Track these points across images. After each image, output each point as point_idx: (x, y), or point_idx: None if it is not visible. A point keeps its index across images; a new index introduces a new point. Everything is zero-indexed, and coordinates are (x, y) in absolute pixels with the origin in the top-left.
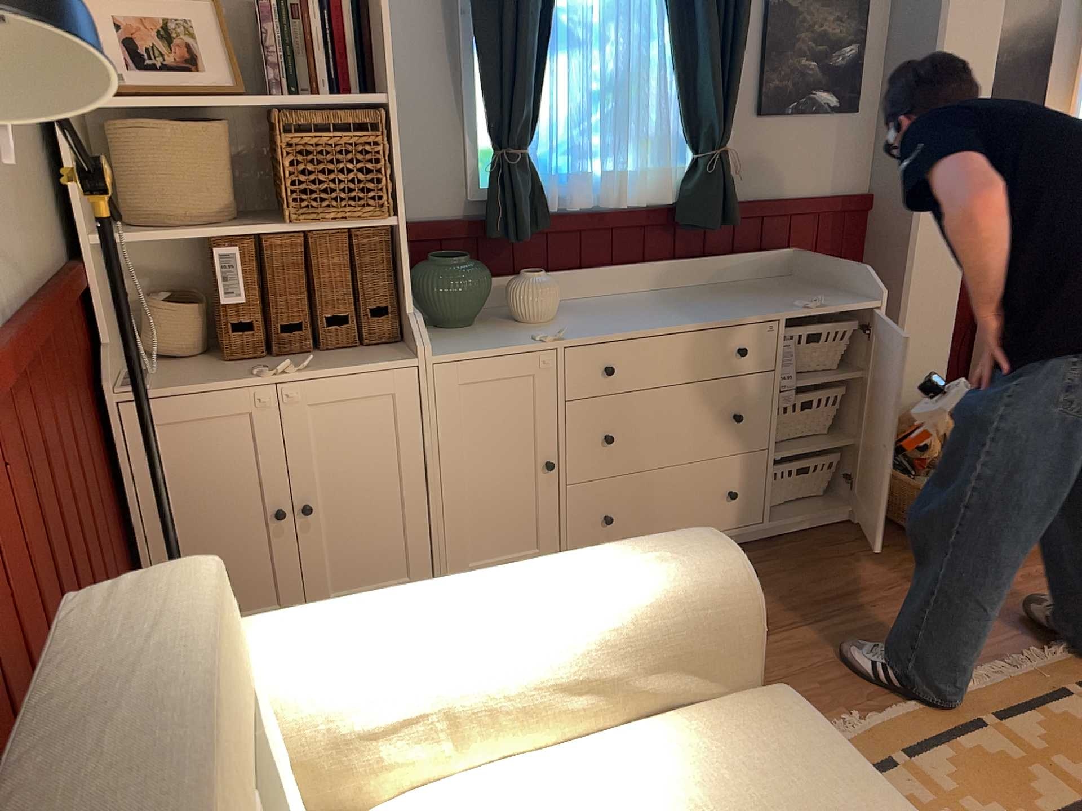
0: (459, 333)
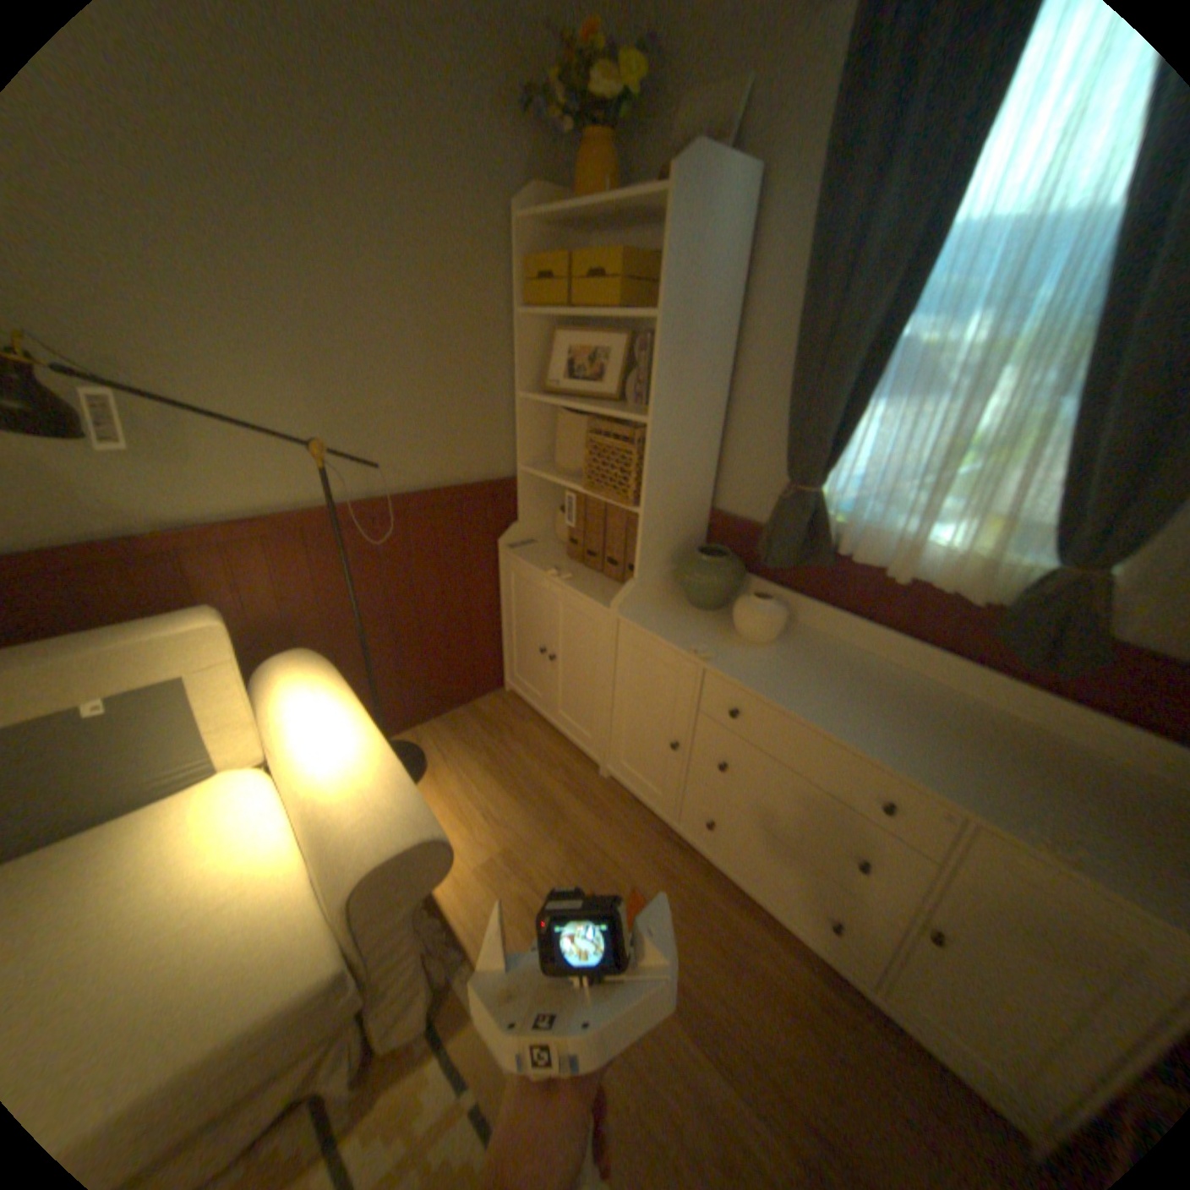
0: (687, 610)
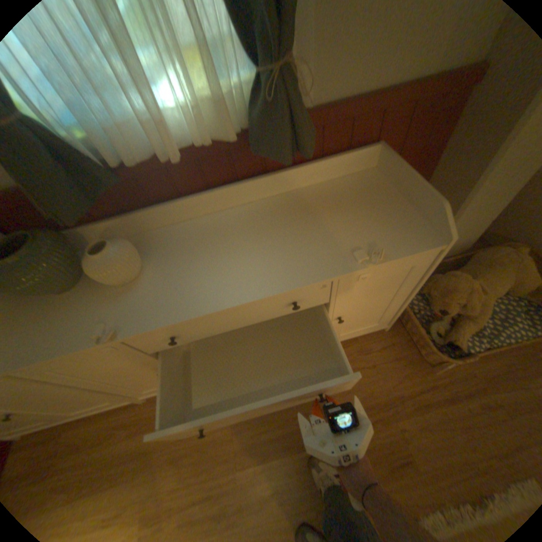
0: (56, 301)
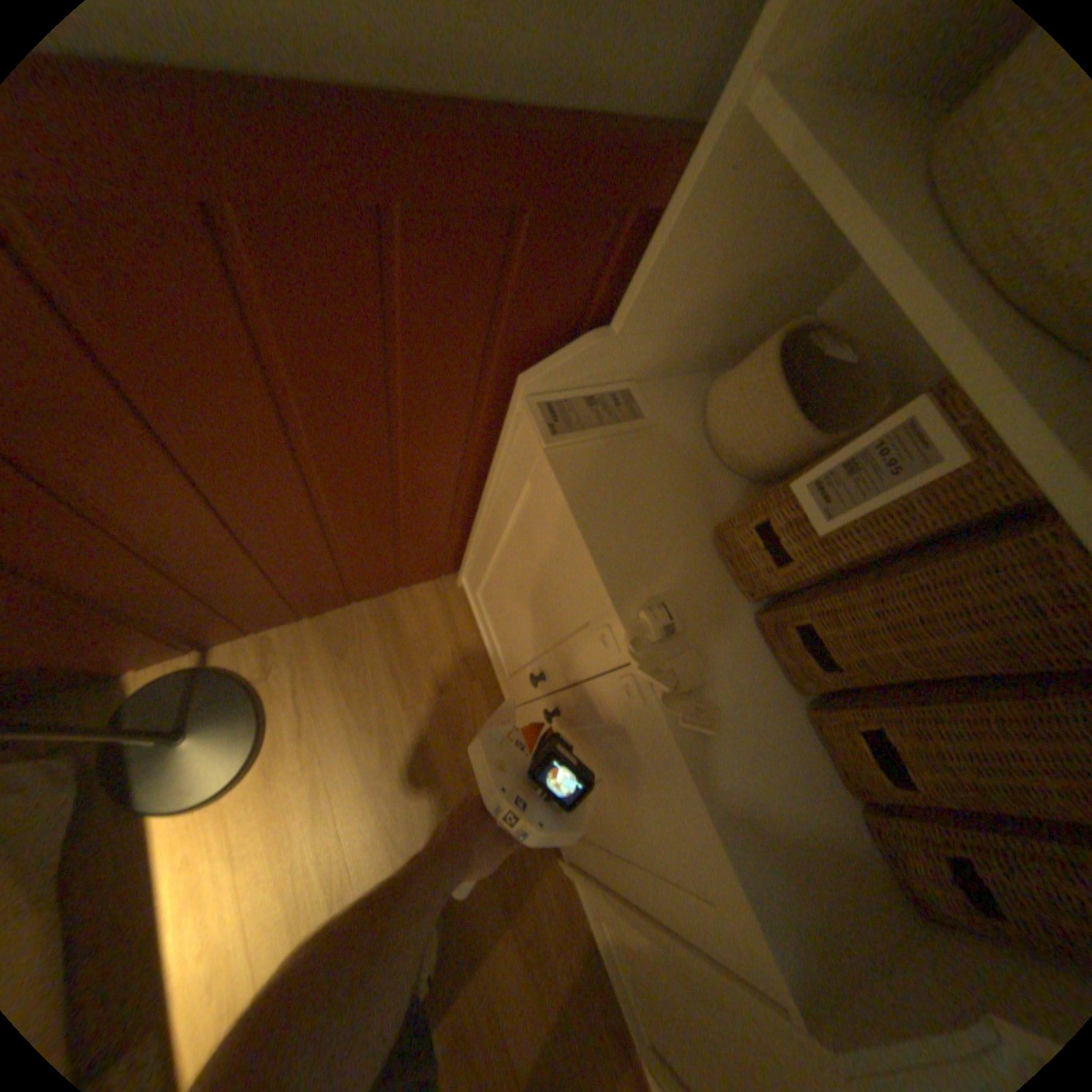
0: None
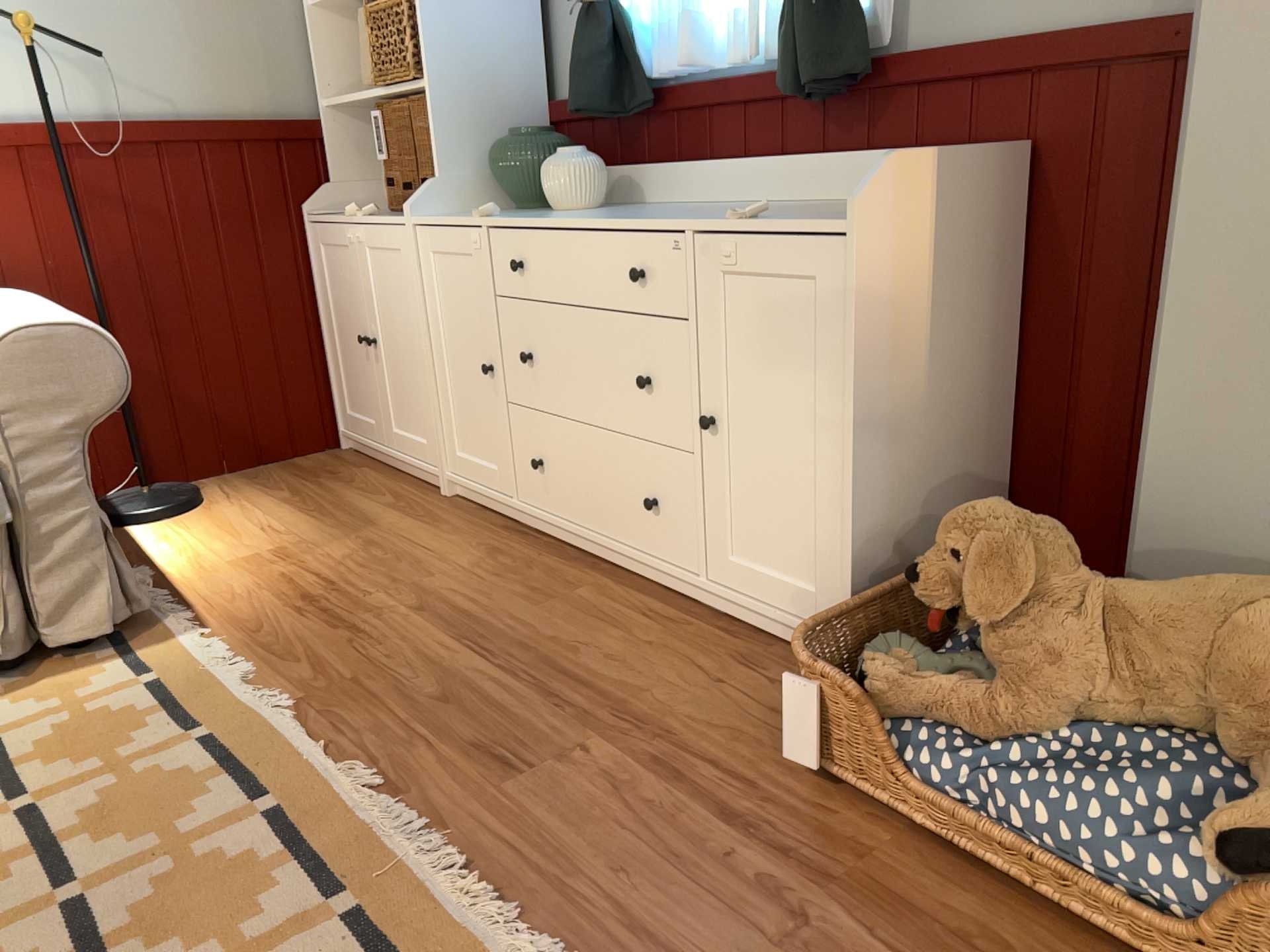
0: (503, 213)
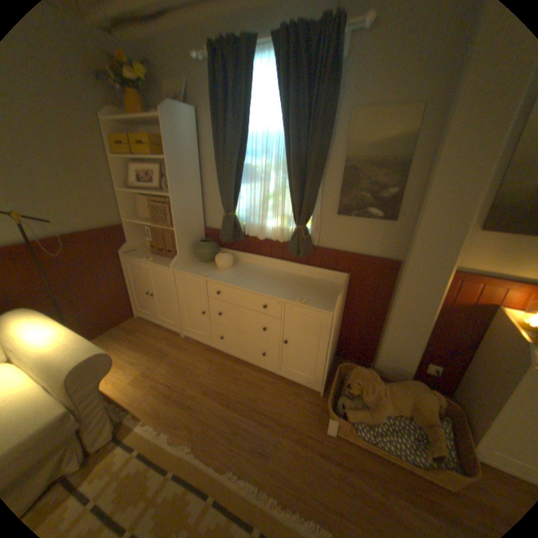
0: (200, 264)
